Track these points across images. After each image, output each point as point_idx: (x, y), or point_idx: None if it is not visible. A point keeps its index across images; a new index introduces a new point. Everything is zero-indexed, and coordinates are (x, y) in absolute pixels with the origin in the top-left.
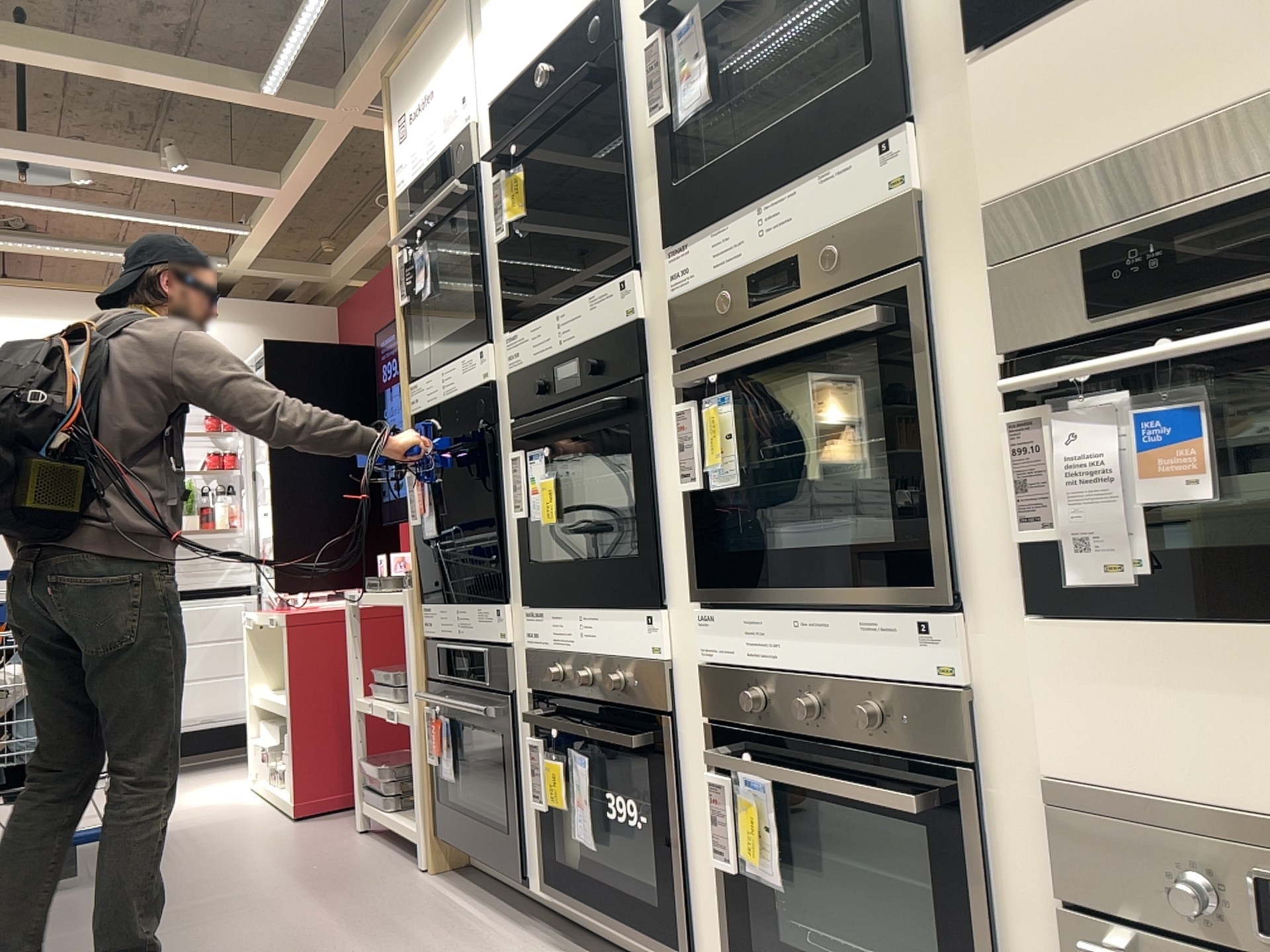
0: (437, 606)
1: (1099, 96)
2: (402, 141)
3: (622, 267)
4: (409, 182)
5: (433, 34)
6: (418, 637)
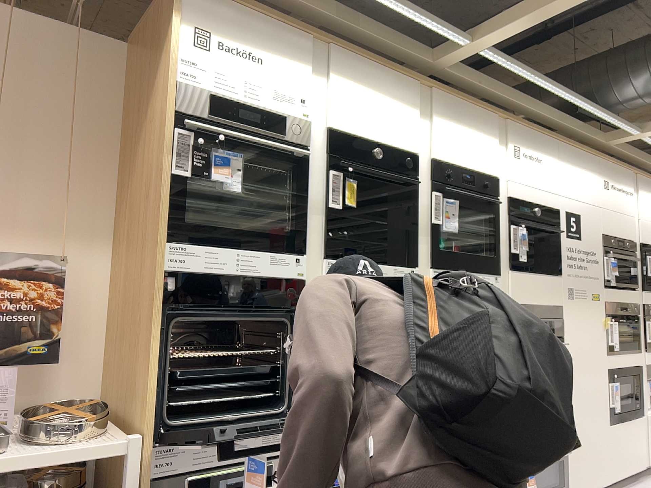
0: (189, 443)
1: (527, 292)
2: (204, 50)
3: (410, 264)
4: (211, 88)
5: (273, 28)
6: (144, 480)
